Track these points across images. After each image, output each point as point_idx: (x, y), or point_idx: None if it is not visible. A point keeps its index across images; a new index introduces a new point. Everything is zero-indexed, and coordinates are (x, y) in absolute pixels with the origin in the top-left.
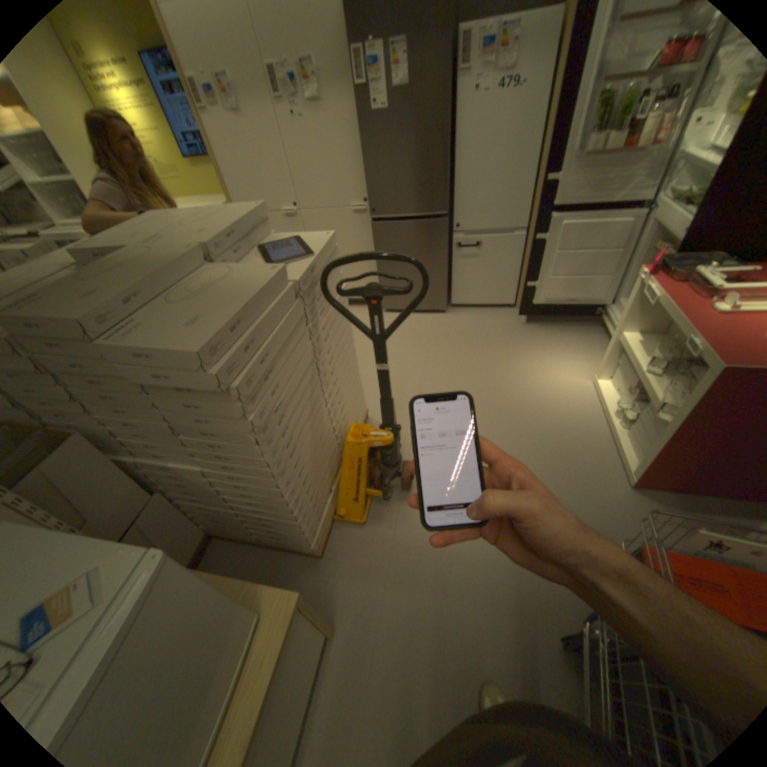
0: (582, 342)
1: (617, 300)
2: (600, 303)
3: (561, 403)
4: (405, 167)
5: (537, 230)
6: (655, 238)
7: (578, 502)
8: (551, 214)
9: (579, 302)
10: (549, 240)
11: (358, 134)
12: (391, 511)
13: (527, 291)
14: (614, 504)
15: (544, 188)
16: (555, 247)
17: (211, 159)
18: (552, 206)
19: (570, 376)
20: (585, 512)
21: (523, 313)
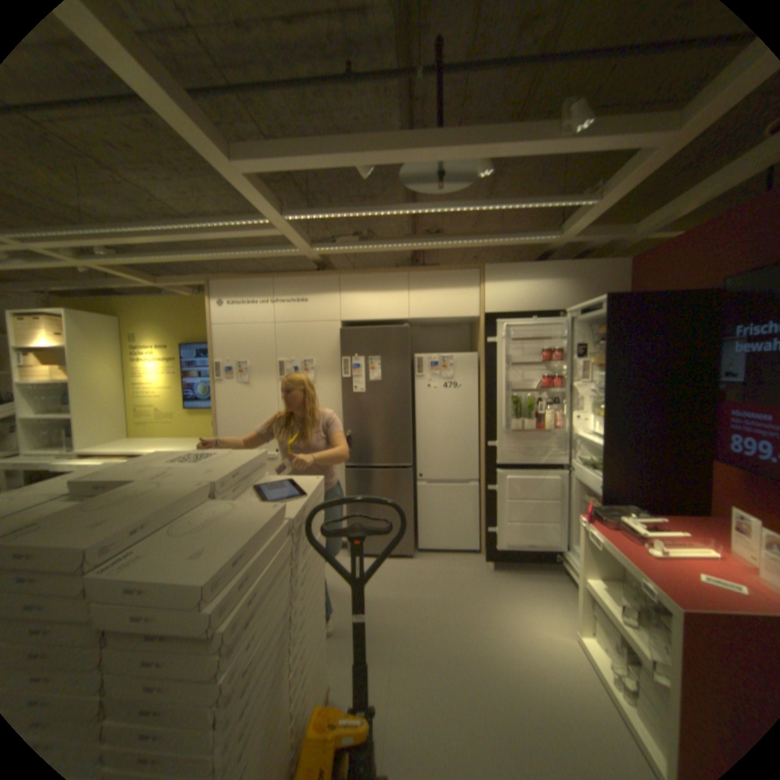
0: (553, 593)
1: (571, 548)
2: (557, 550)
3: (553, 673)
4: (377, 430)
5: (487, 482)
6: (581, 493)
7: None
8: (496, 470)
9: (538, 549)
10: (499, 491)
11: (341, 405)
12: None
13: (489, 537)
14: None
15: (486, 451)
16: (505, 497)
17: (212, 412)
18: (495, 464)
19: (553, 635)
20: None
21: (489, 560)
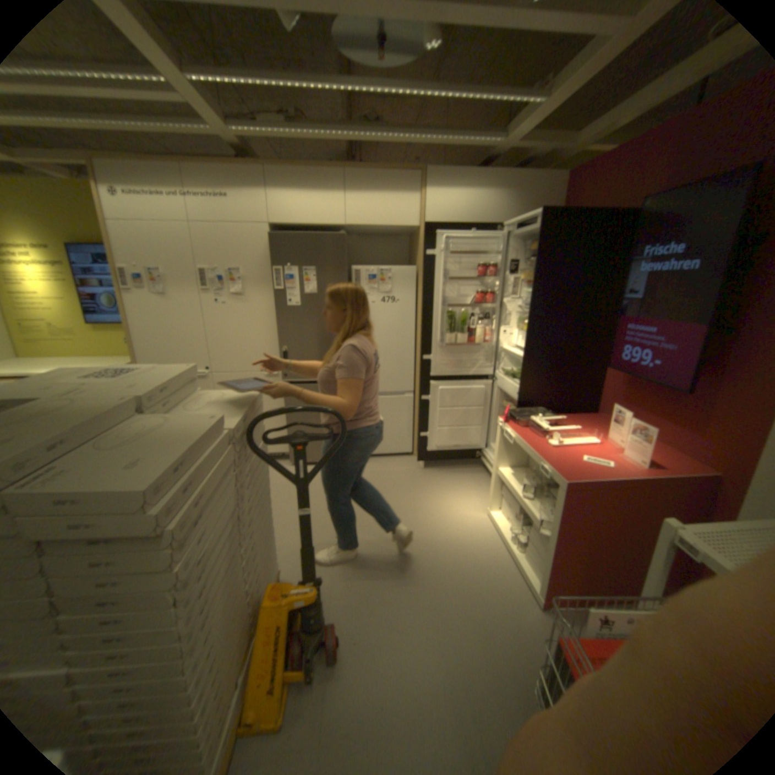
0: (472, 481)
1: (489, 445)
2: (478, 447)
3: (467, 538)
4: (315, 344)
5: (422, 392)
6: (501, 399)
7: (504, 637)
8: (429, 381)
9: (462, 447)
10: (432, 400)
11: (275, 319)
12: (314, 699)
13: (421, 440)
14: (533, 631)
15: (421, 364)
16: (436, 405)
17: (126, 326)
18: (429, 376)
19: (469, 511)
20: (512, 646)
21: (420, 459)
